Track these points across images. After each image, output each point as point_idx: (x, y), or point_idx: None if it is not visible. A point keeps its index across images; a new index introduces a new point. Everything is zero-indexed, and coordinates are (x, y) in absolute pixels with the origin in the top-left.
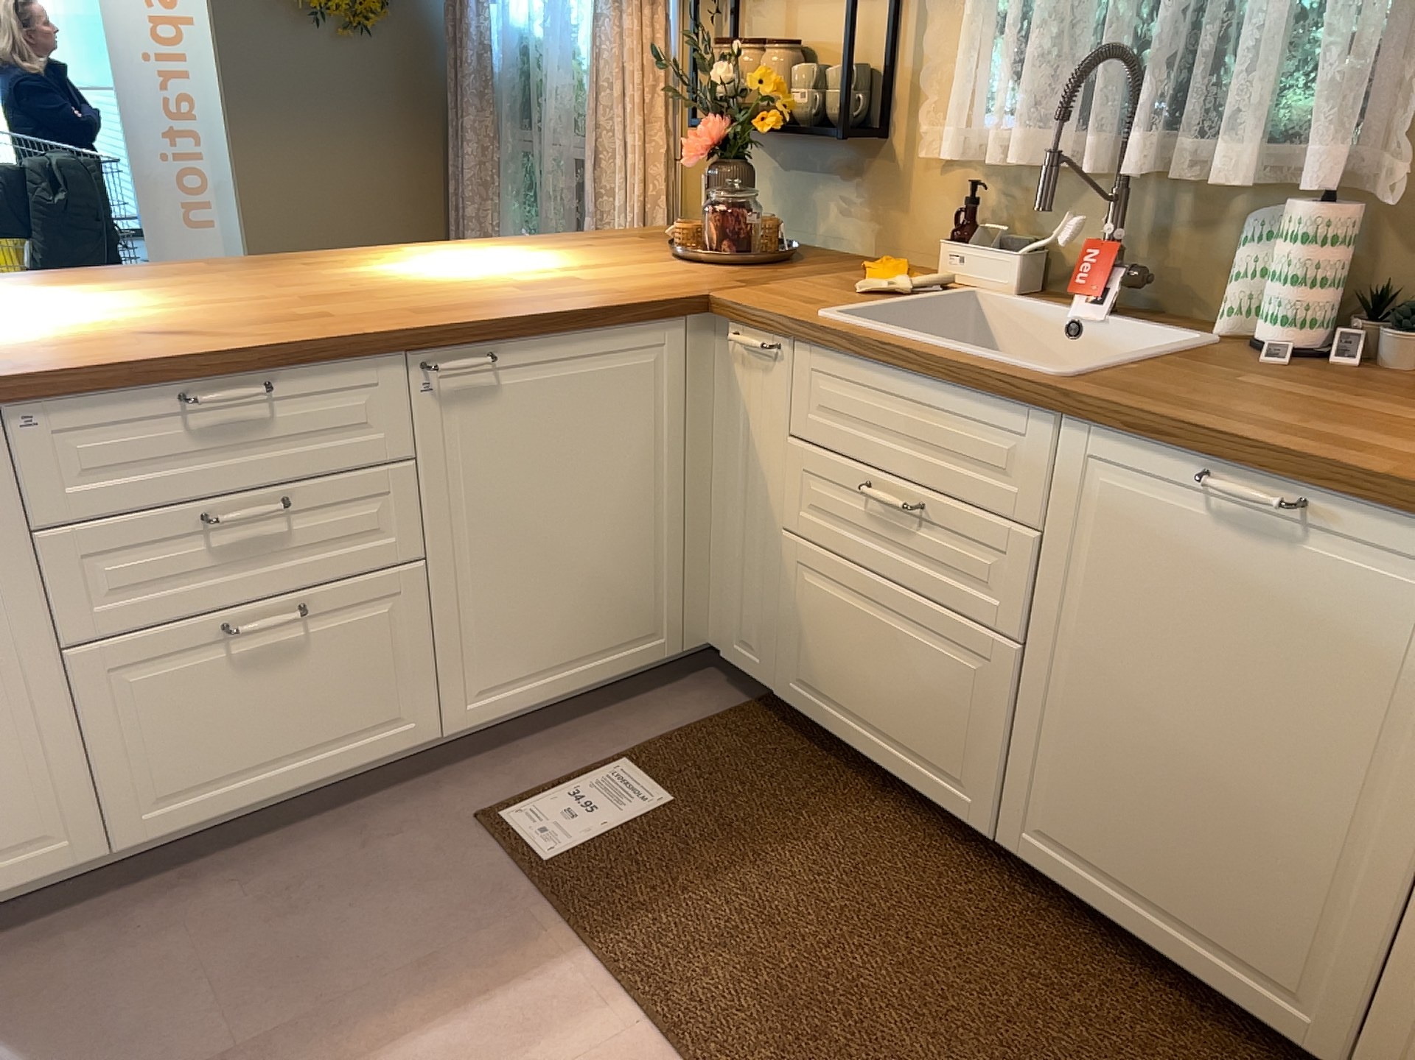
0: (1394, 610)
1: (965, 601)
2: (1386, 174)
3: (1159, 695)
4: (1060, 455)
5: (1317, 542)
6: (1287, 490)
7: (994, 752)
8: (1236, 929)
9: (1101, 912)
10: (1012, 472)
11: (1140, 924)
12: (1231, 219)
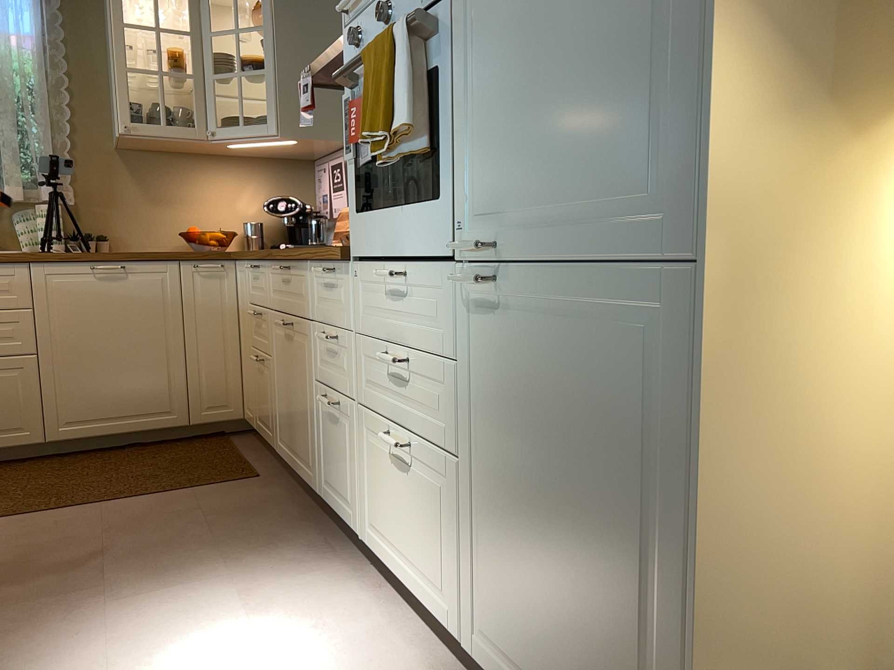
0: (155, 286)
1: (2, 350)
2: (64, 195)
3: (97, 343)
4: (31, 279)
5: (130, 276)
6: (117, 264)
7: (35, 404)
8: (146, 404)
9: (100, 435)
10: (11, 291)
11: (116, 428)
12: (7, 215)
